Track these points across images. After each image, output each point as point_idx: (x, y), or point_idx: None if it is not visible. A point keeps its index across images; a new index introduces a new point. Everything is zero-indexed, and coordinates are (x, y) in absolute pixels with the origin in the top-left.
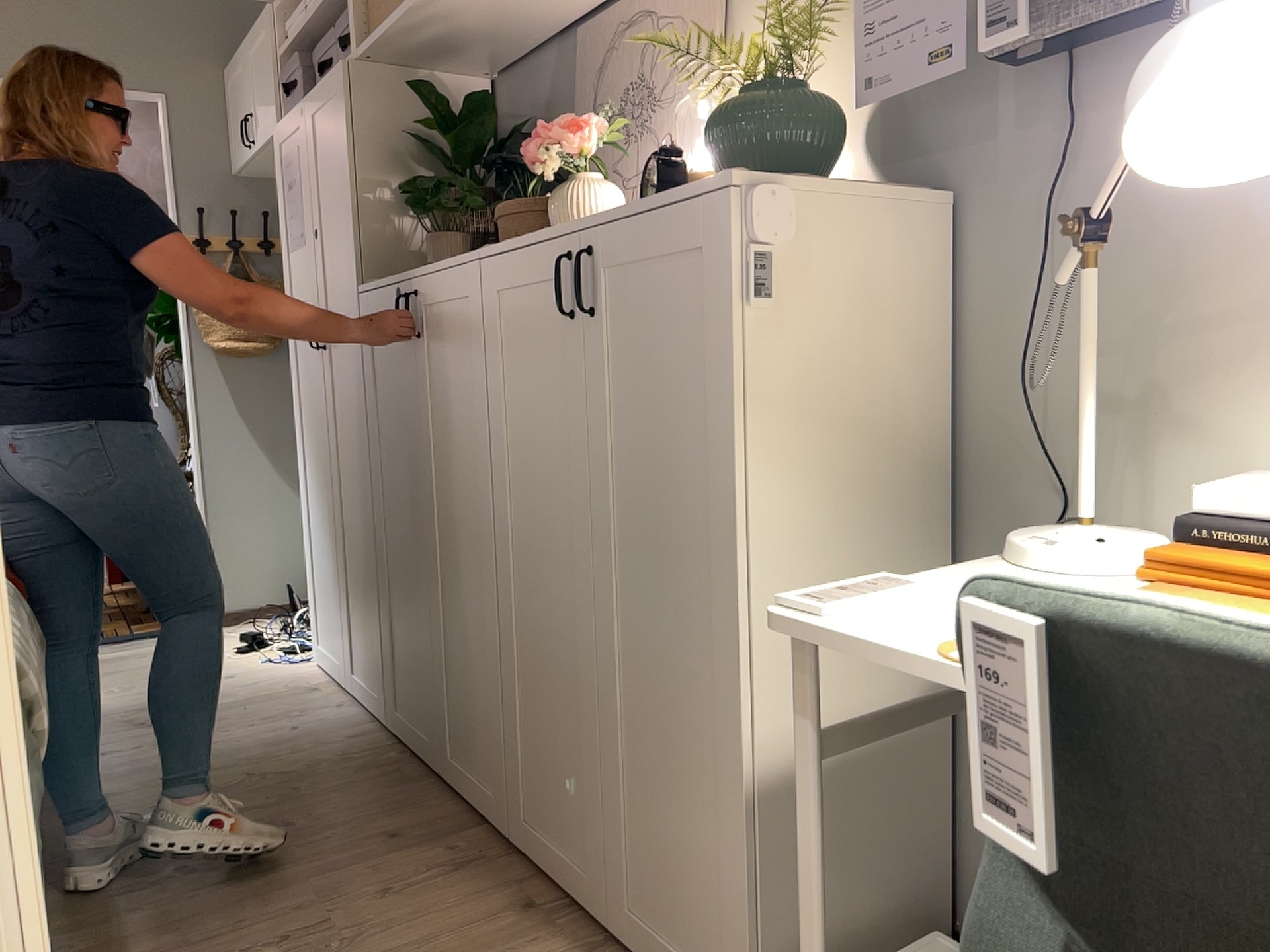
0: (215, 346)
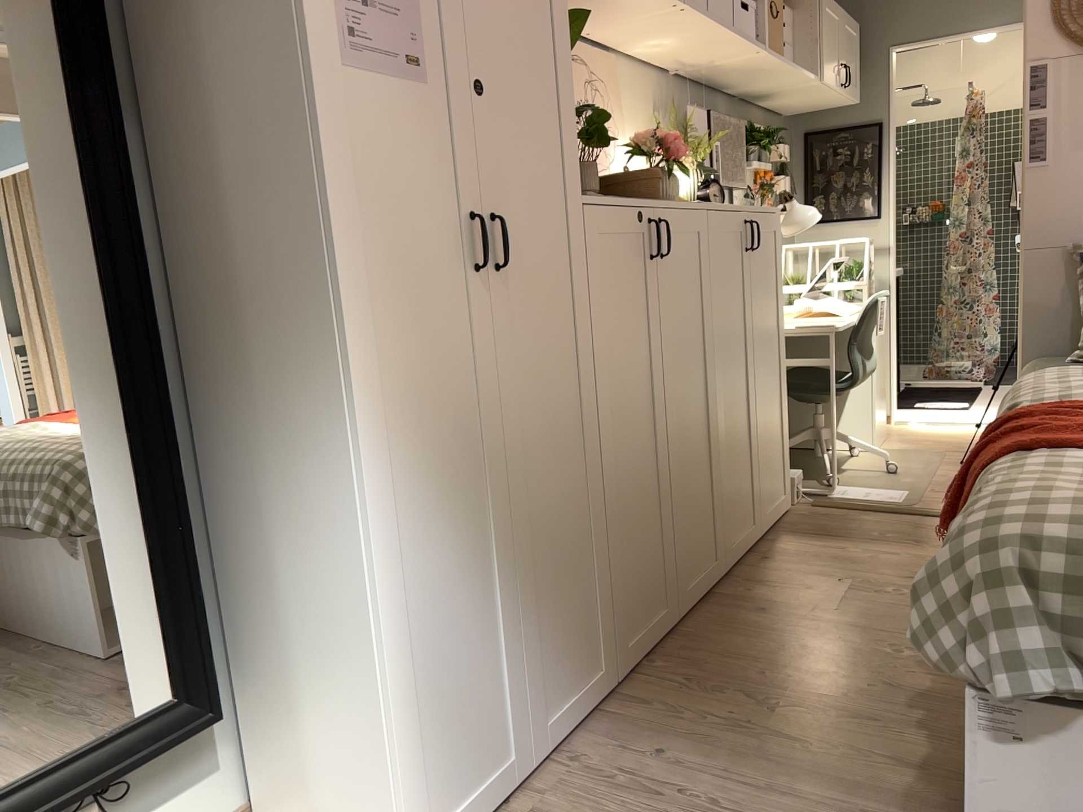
0: None
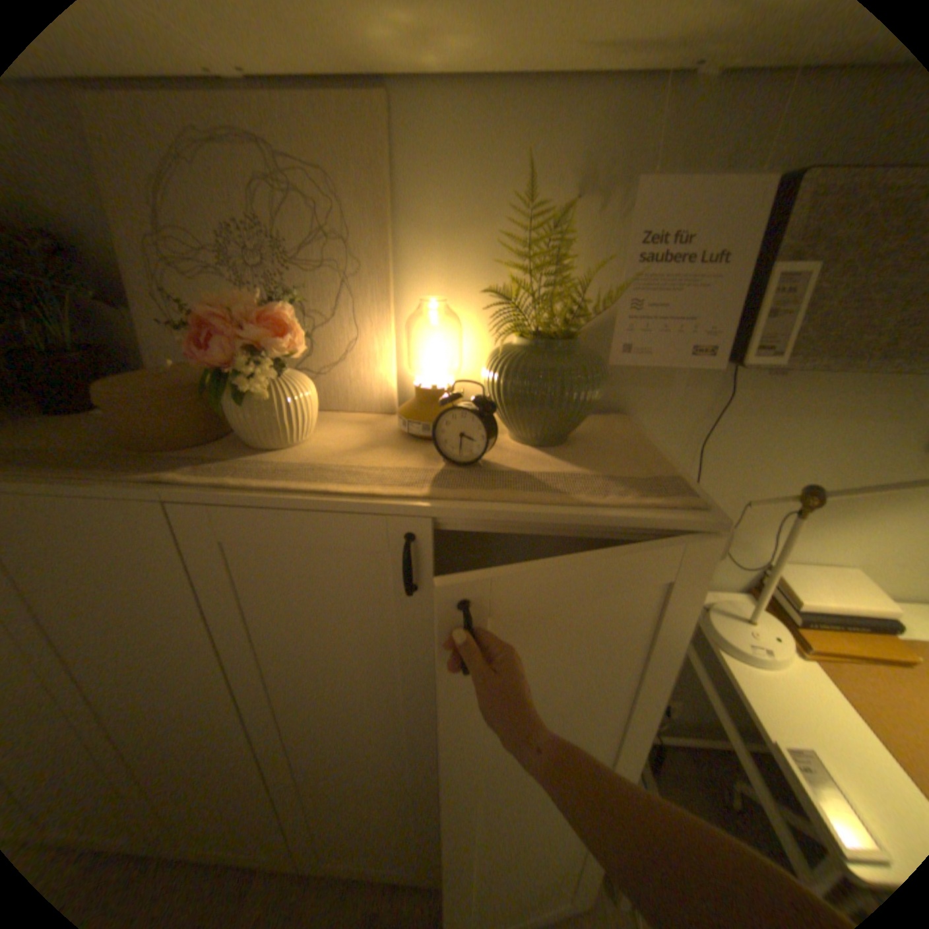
0: None
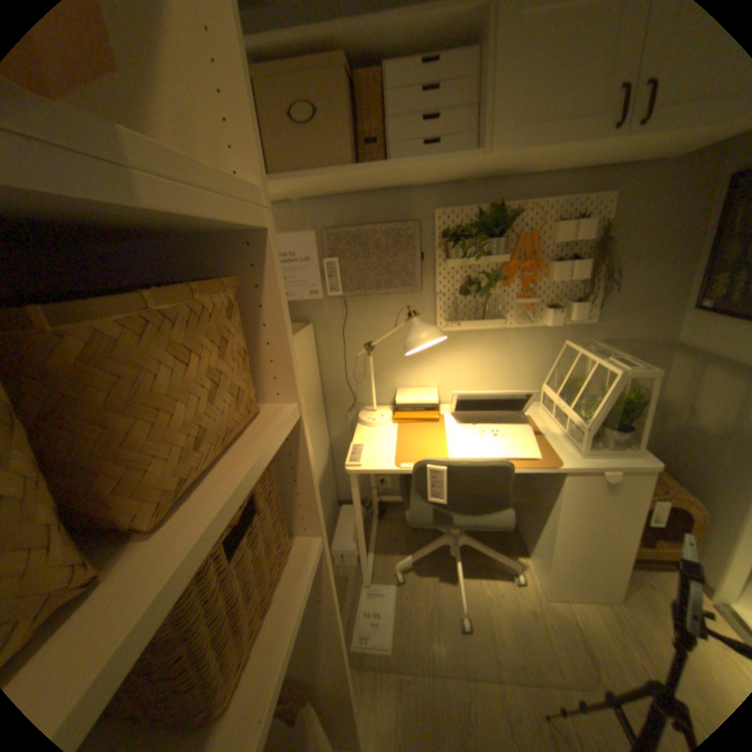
0: None
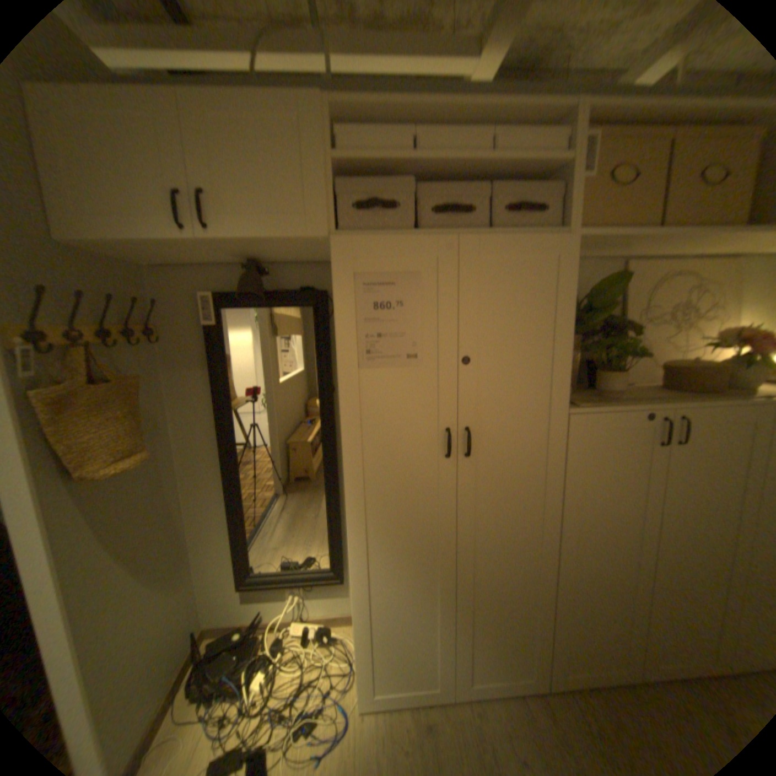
0: (103, 476)
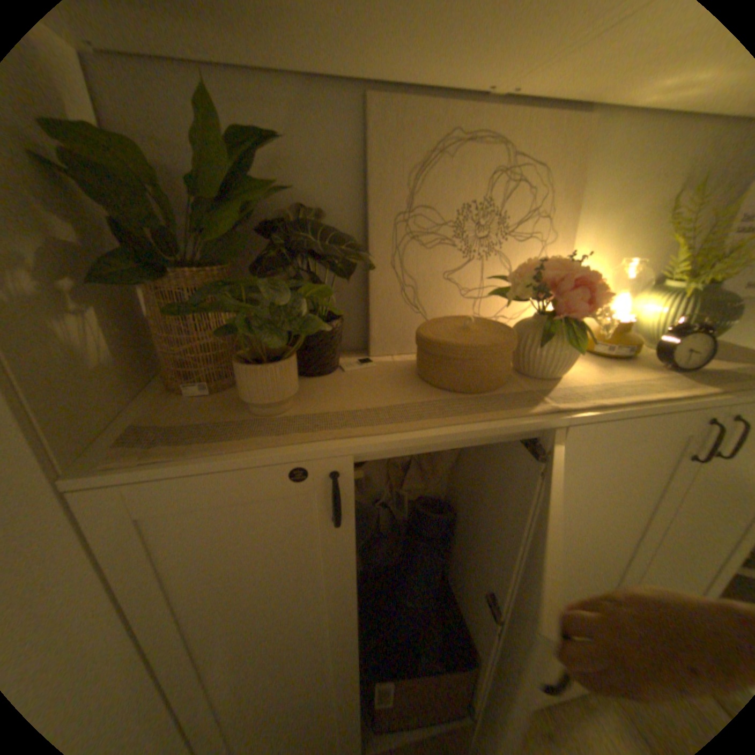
0: None
